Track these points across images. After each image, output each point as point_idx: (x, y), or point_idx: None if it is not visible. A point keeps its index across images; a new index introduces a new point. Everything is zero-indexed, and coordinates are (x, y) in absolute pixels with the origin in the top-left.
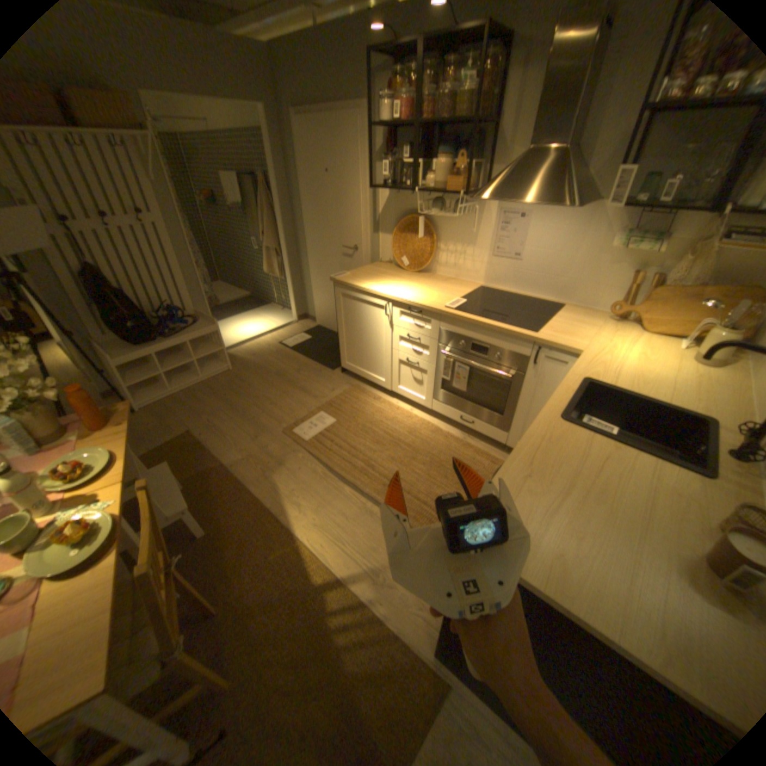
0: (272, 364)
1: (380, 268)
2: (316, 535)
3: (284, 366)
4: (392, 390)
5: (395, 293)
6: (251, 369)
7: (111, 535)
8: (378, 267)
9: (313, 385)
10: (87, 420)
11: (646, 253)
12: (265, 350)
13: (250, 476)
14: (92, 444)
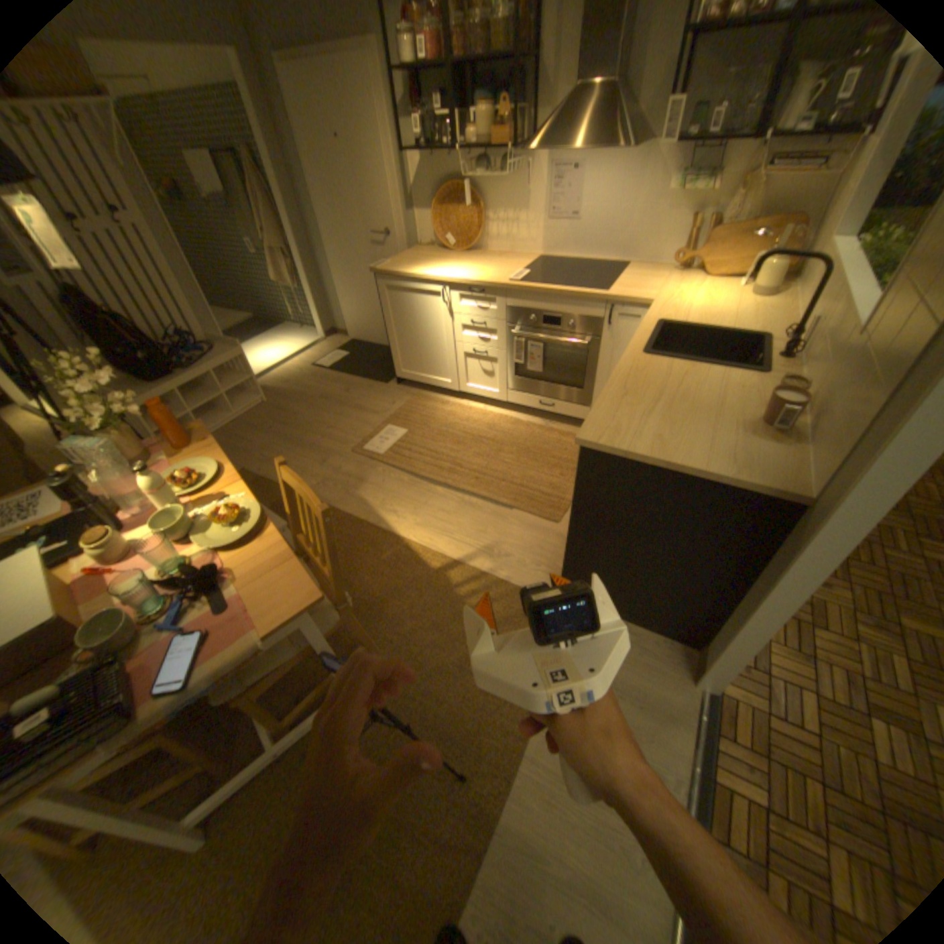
0: (312, 388)
1: (423, 253)
2: (422, 532)
3: (328, 388)
4: (460, 390)
5: (450, 275)
6: (289, 397)
7: (262, 512)
8: (419, 251)
9: (369, 401)
10: (165, 442)
11: (701, 194)
12: (298, 375)
13: (332, 496)
14: (187, 458)
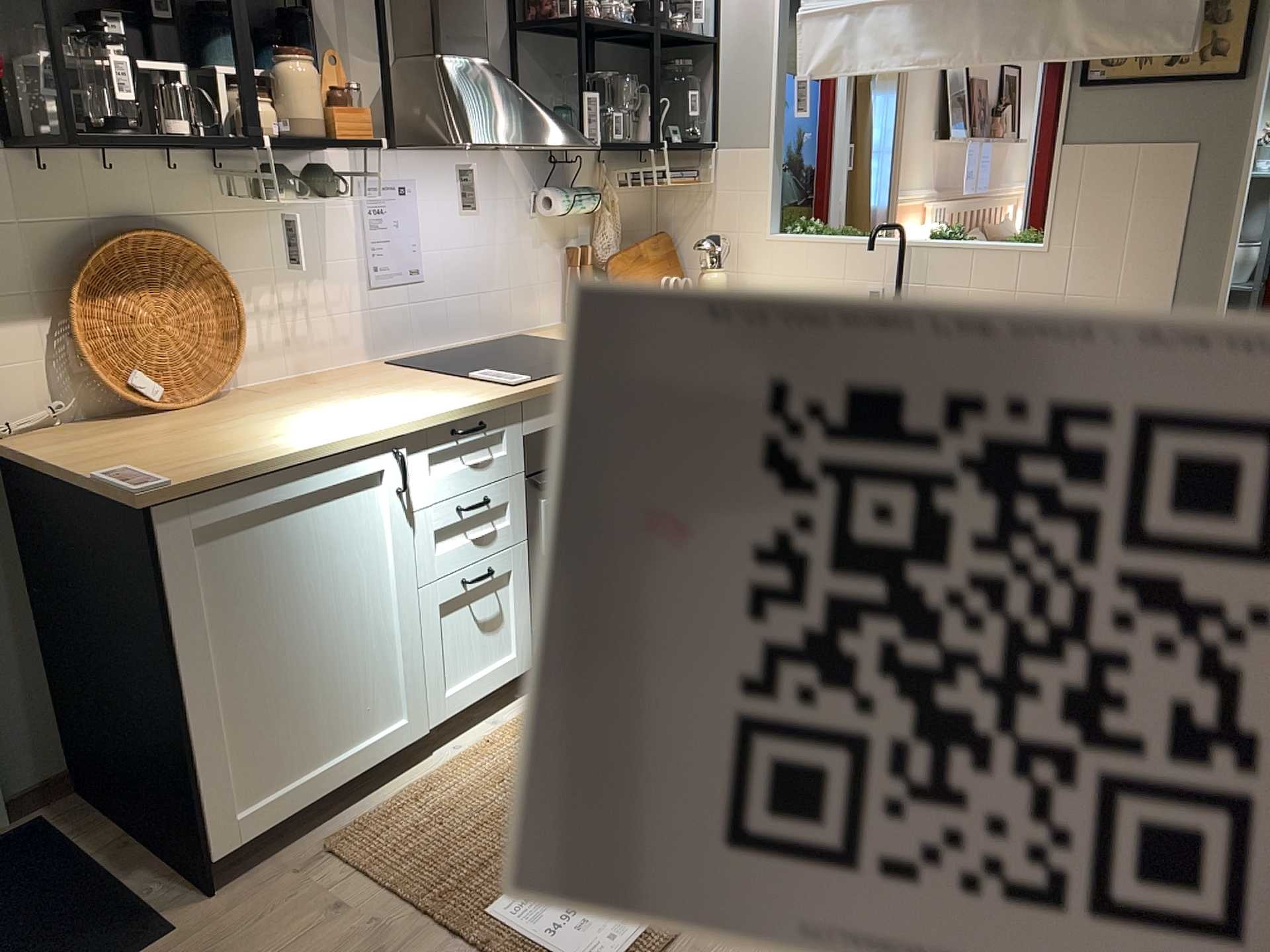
0: None
1: (98, 438)
2: None
3: None
4: (433, 725)
5: (394, 418)
6: None
7: None
8: (72, 441)
9: None
10: None
11: (562, 221)
12: None
13: None
14: None
